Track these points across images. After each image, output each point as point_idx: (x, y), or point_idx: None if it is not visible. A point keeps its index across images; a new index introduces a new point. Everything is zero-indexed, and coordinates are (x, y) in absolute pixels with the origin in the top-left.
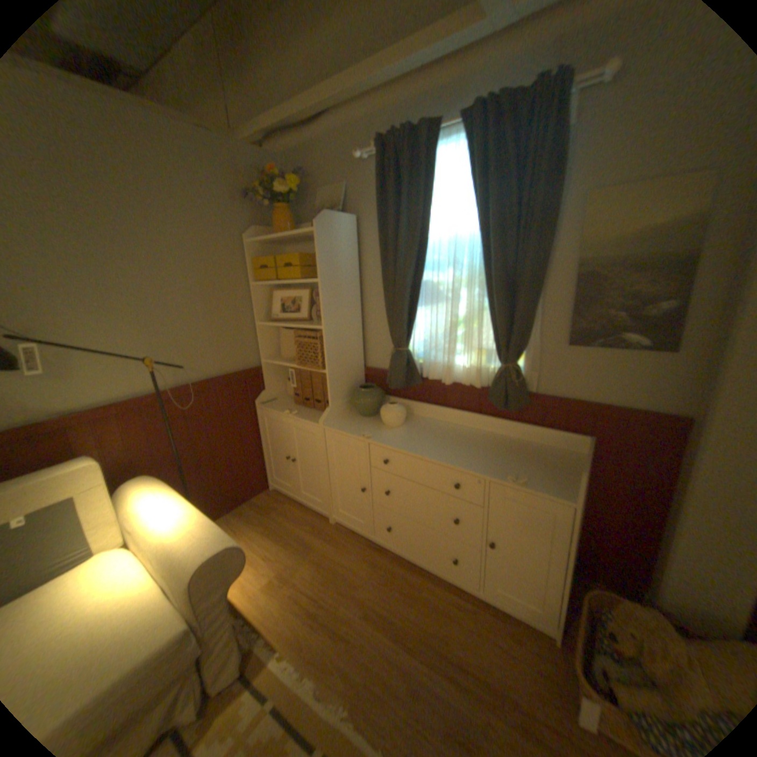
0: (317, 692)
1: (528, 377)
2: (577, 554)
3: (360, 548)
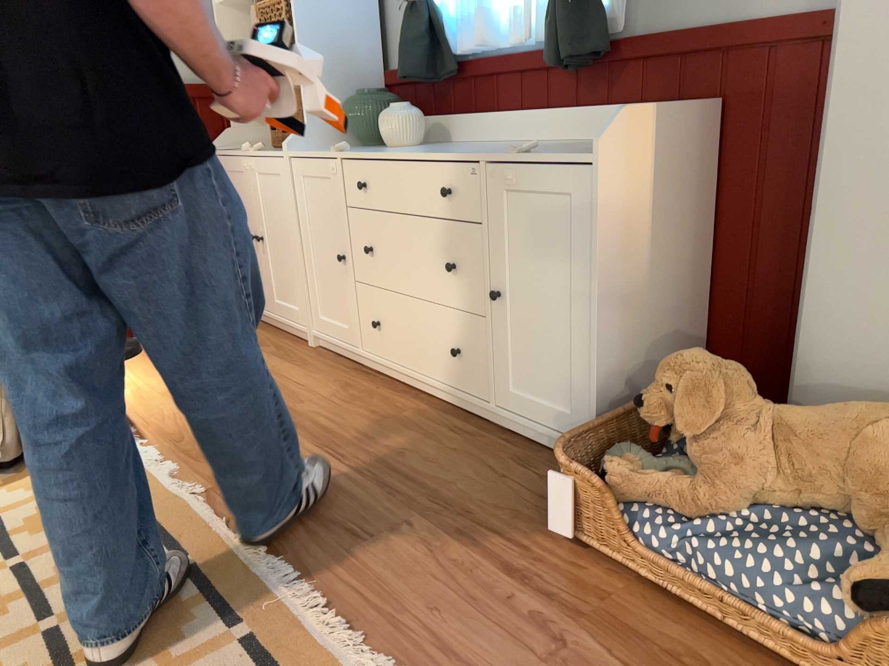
0: (175, 473)
1: (610, 10)
2: (612, 277)
3: (338, 370)
